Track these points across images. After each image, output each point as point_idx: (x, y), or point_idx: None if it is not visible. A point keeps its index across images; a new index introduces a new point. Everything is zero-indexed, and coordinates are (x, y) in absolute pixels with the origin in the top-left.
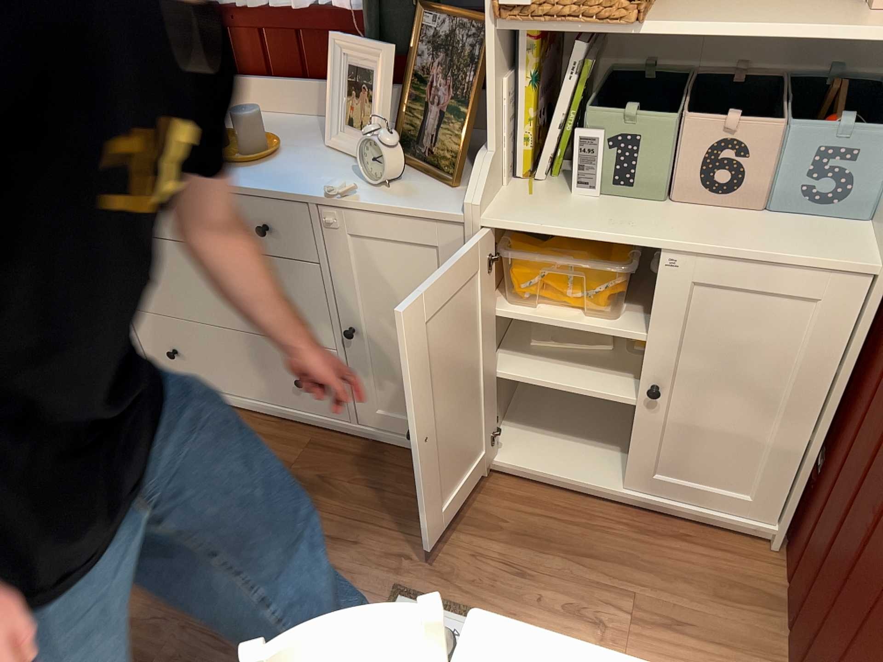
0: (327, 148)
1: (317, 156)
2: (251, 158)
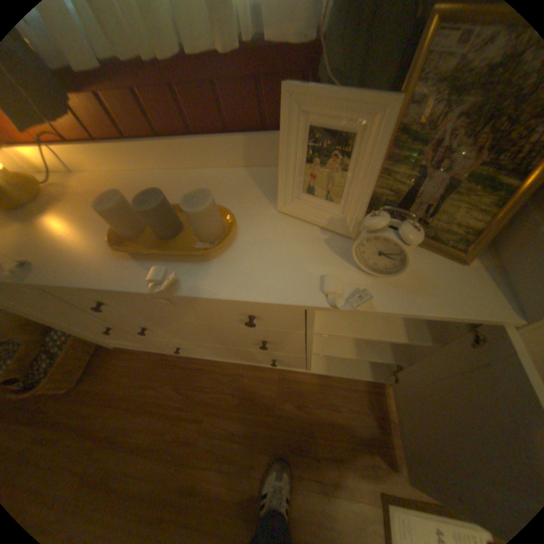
0: (280, 215)
1: (278, 230)
2: (218, 250)
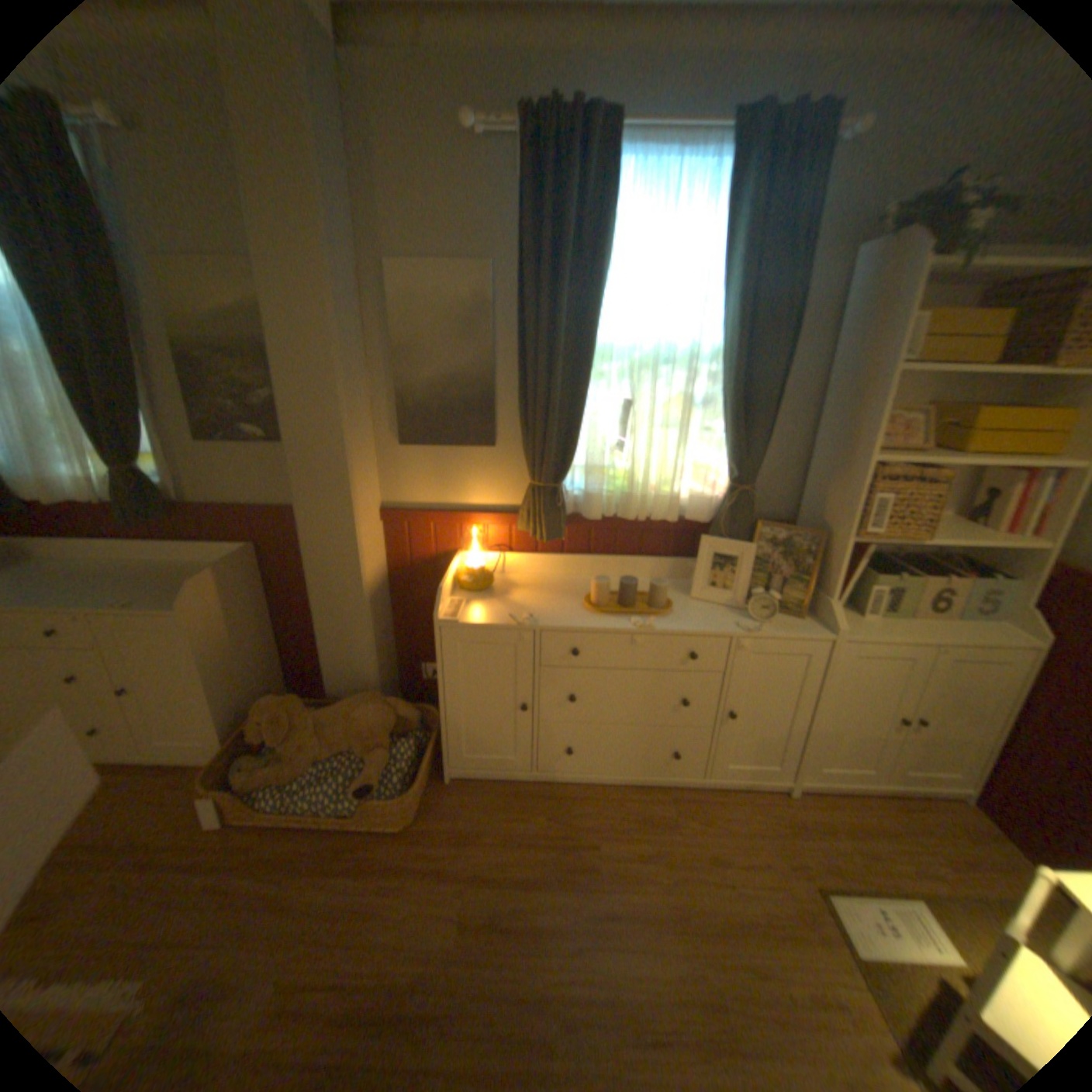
0: (691, 600)
1: (694, 607)
2: (668, 611)
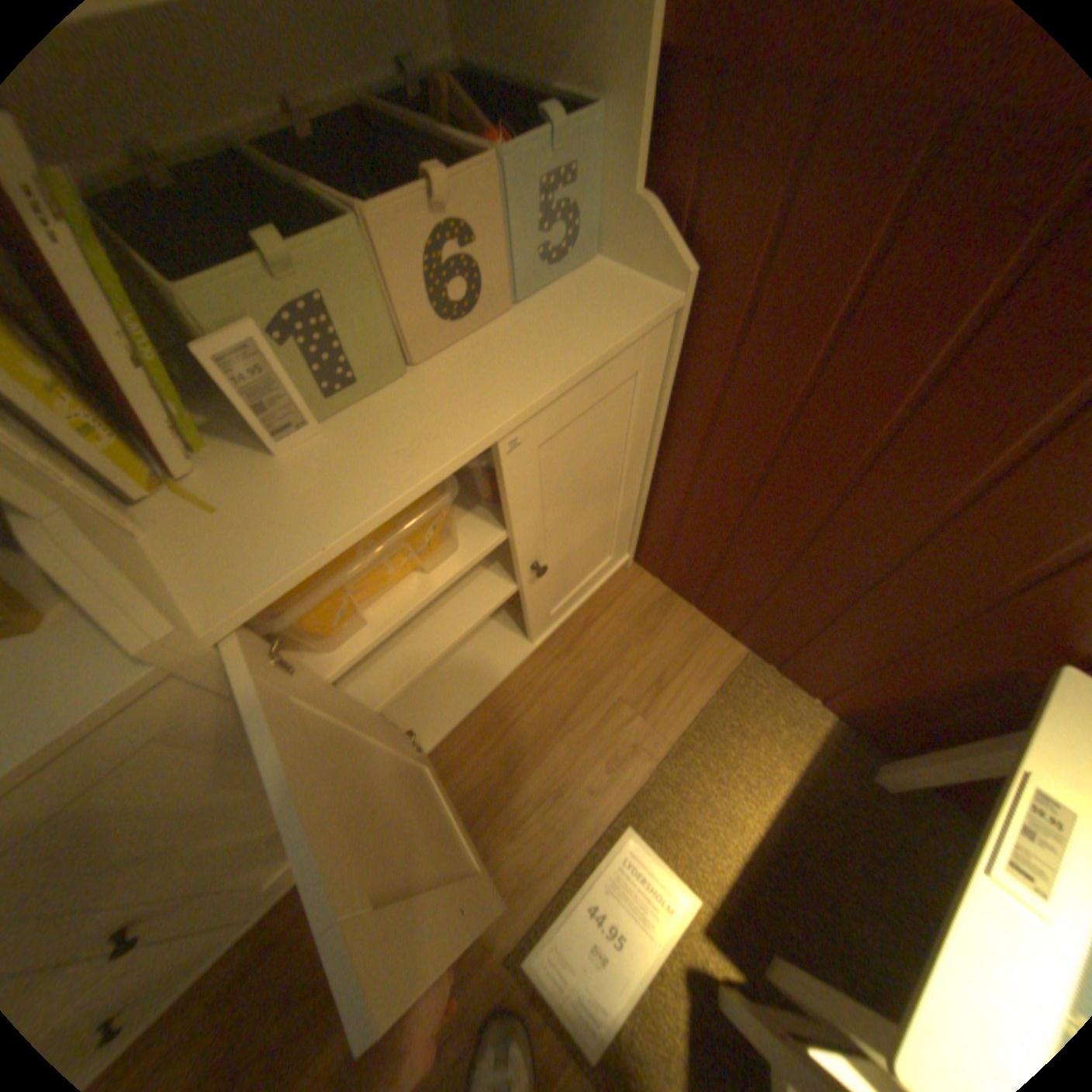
0: None
1: None
2: None
